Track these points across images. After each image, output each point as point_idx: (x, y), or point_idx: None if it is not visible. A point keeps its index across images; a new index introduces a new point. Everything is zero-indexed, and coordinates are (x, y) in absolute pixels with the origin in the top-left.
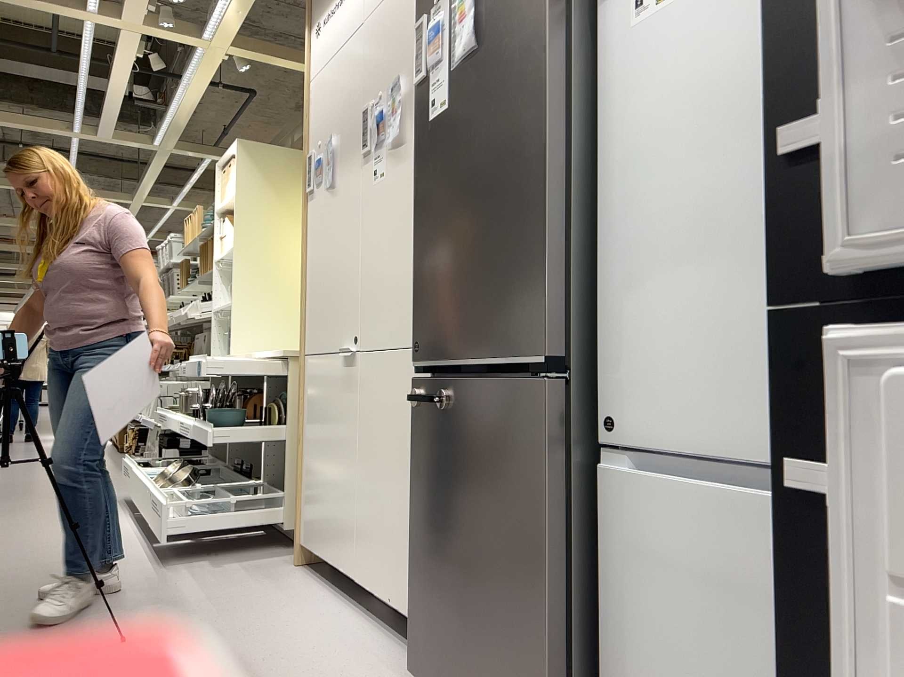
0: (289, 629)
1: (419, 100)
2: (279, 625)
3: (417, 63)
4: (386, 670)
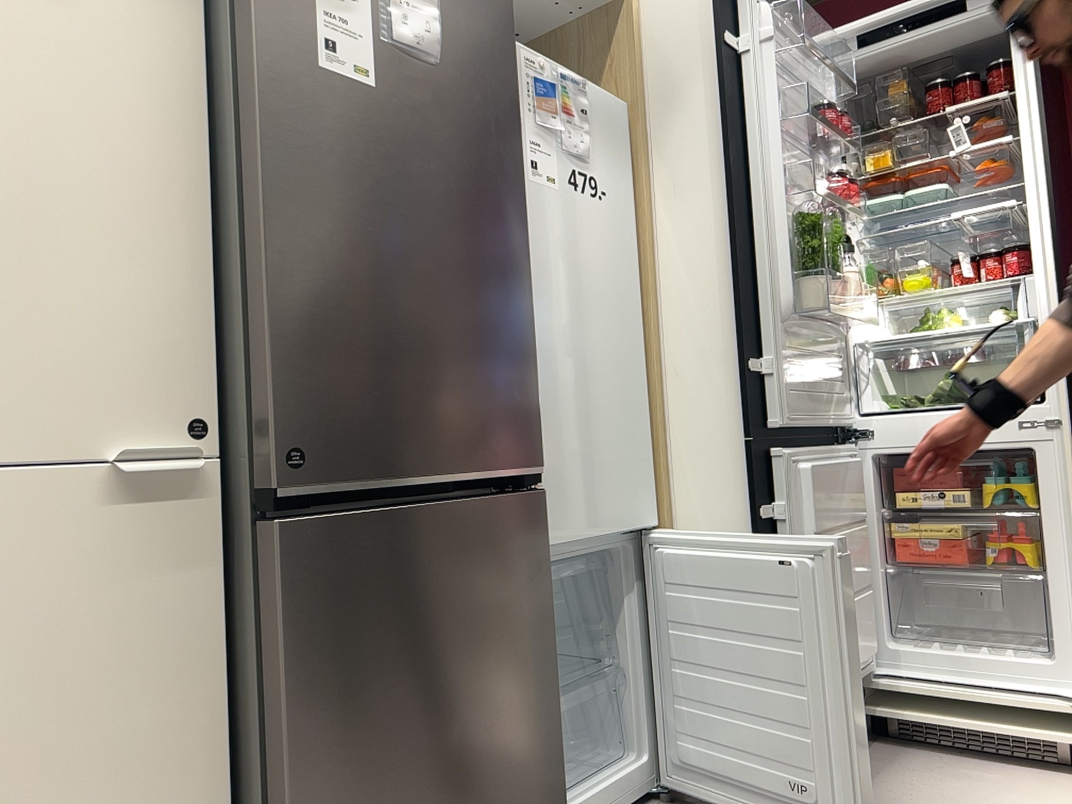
0: None
1: None
2: None
3: None
4: None
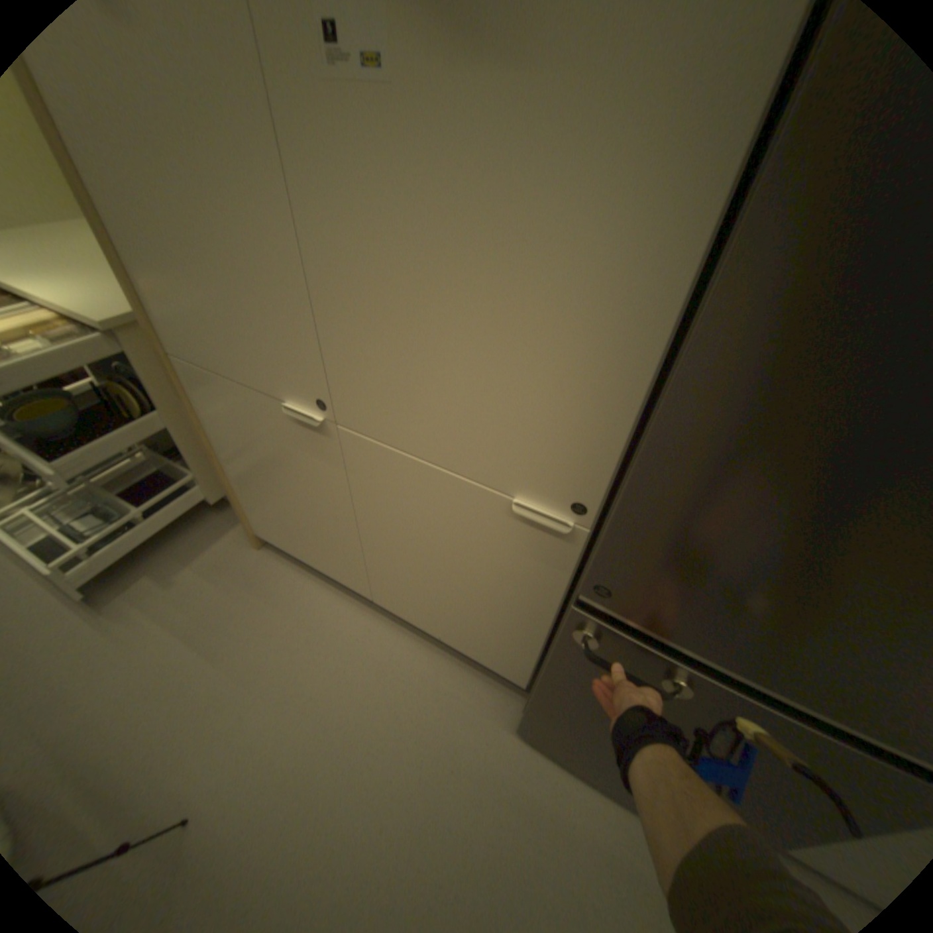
0: (343, 681)
1: None
2: (328, 679)
3: None
4: (476, 711)
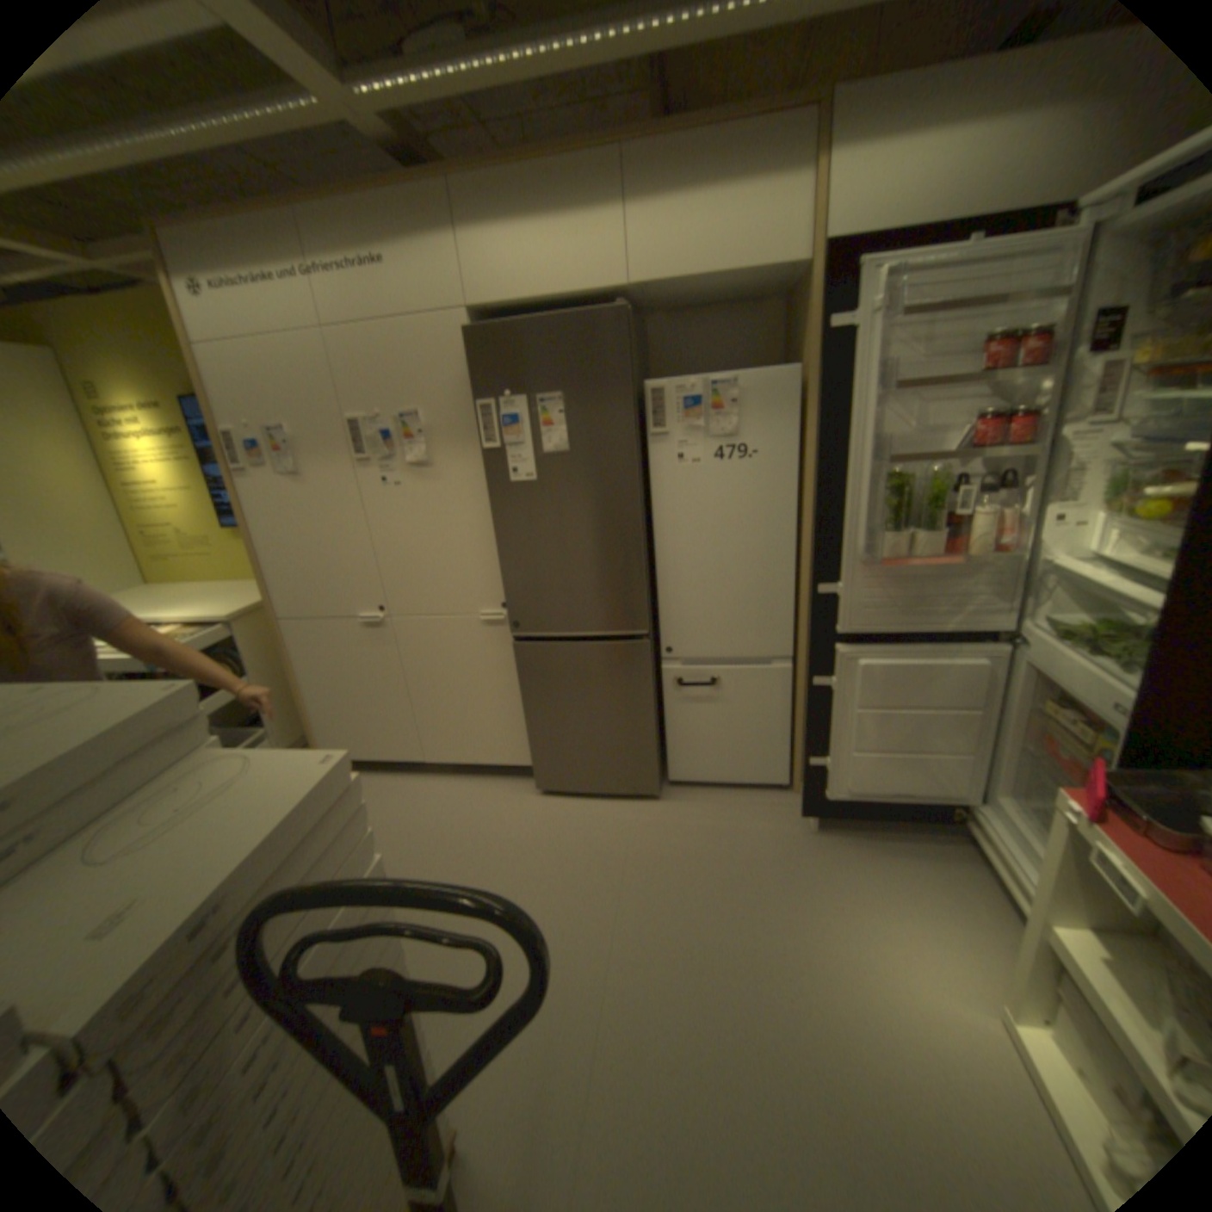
0: (414, 811)
1: (491, 461)
2: (403, 814)
3: (487, 434)
4: (510, 795)
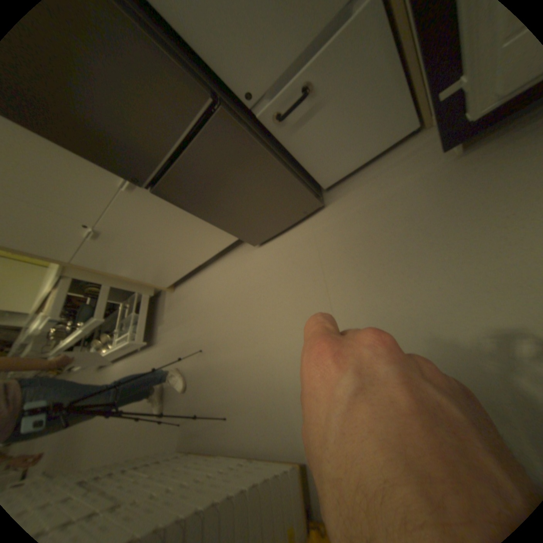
0: (212, 289)
1: None
2: (209, 293)
3: None
4: (245, 255)
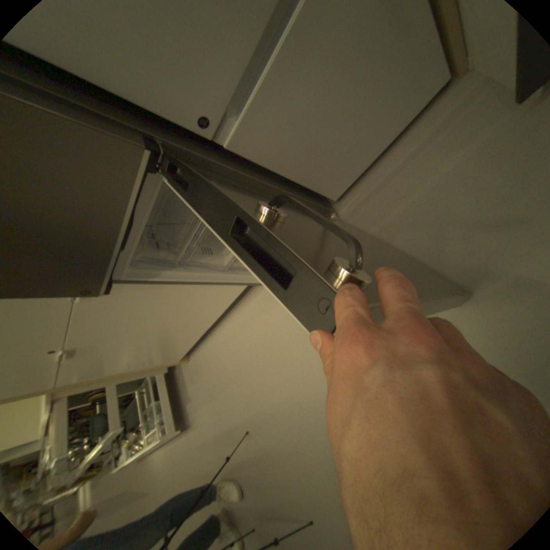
0: (234, 353)
1: None
2: (232, 359)
3: None
4: (260, 304)
